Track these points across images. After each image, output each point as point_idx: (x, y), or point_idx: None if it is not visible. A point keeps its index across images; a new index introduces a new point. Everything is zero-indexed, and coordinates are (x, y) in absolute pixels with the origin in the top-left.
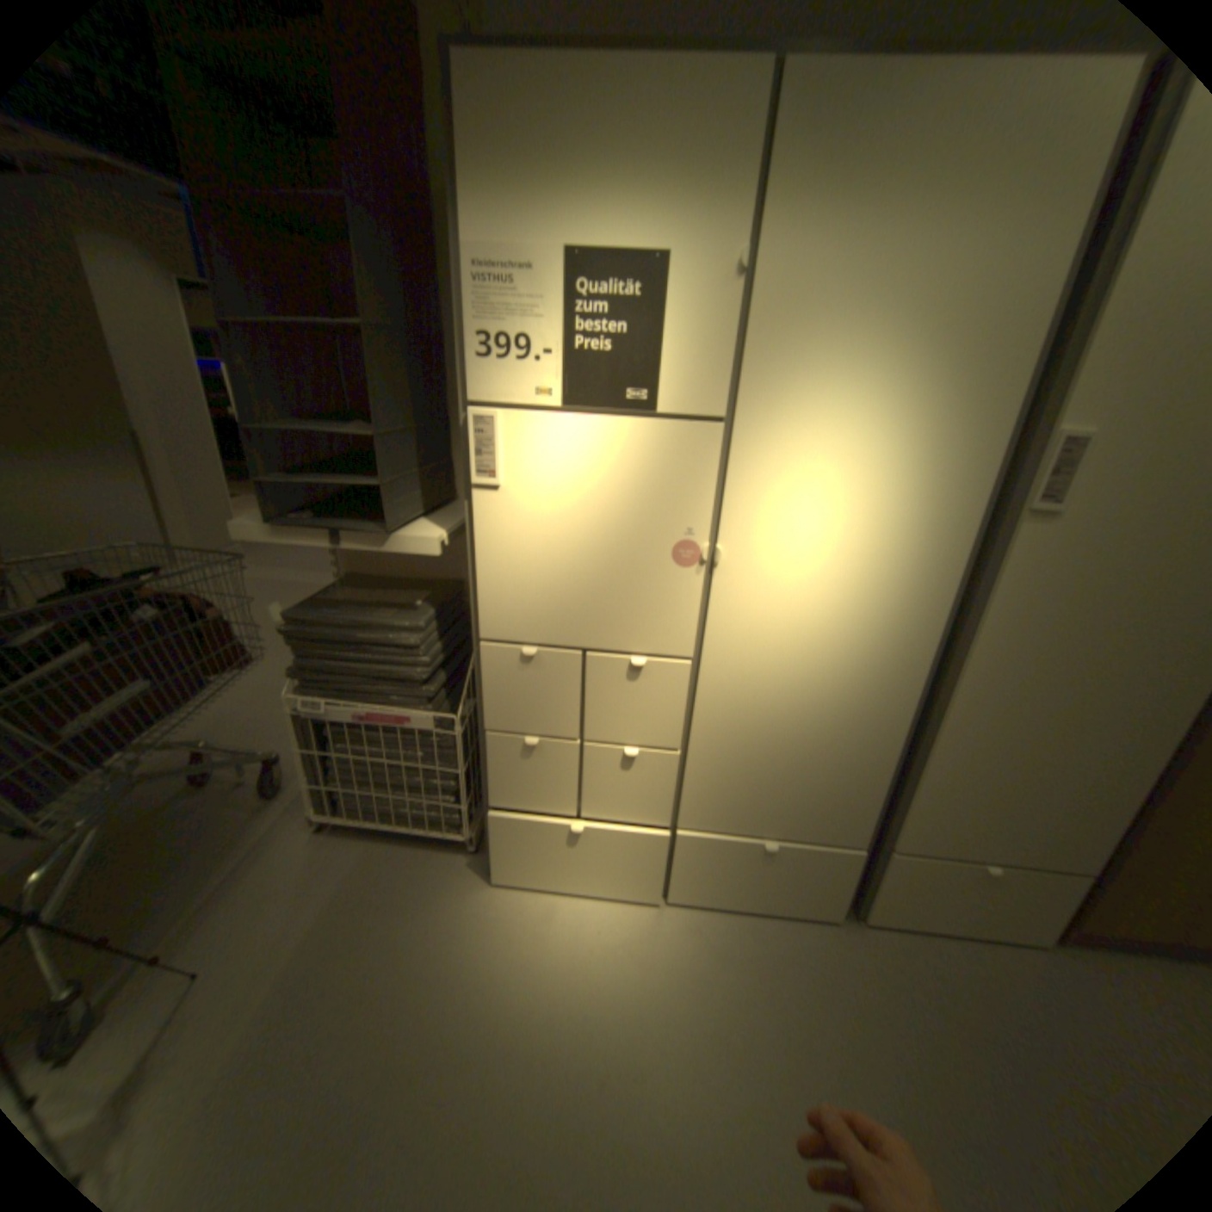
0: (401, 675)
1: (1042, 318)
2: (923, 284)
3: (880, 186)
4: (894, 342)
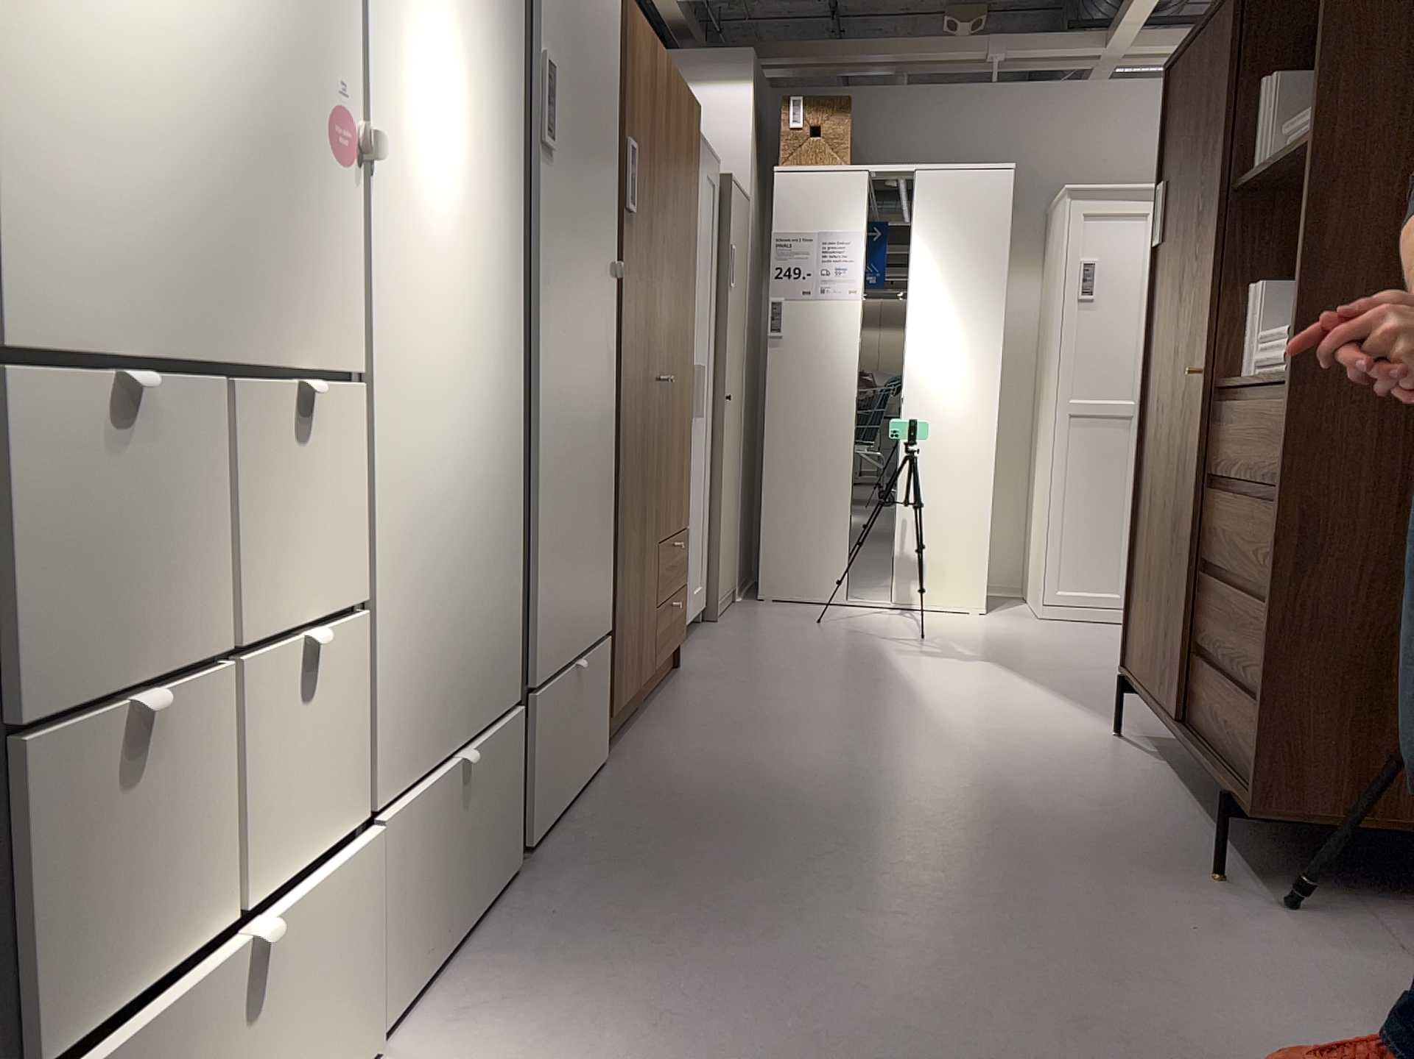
0: None
1: None
2: None
3: None
4: None
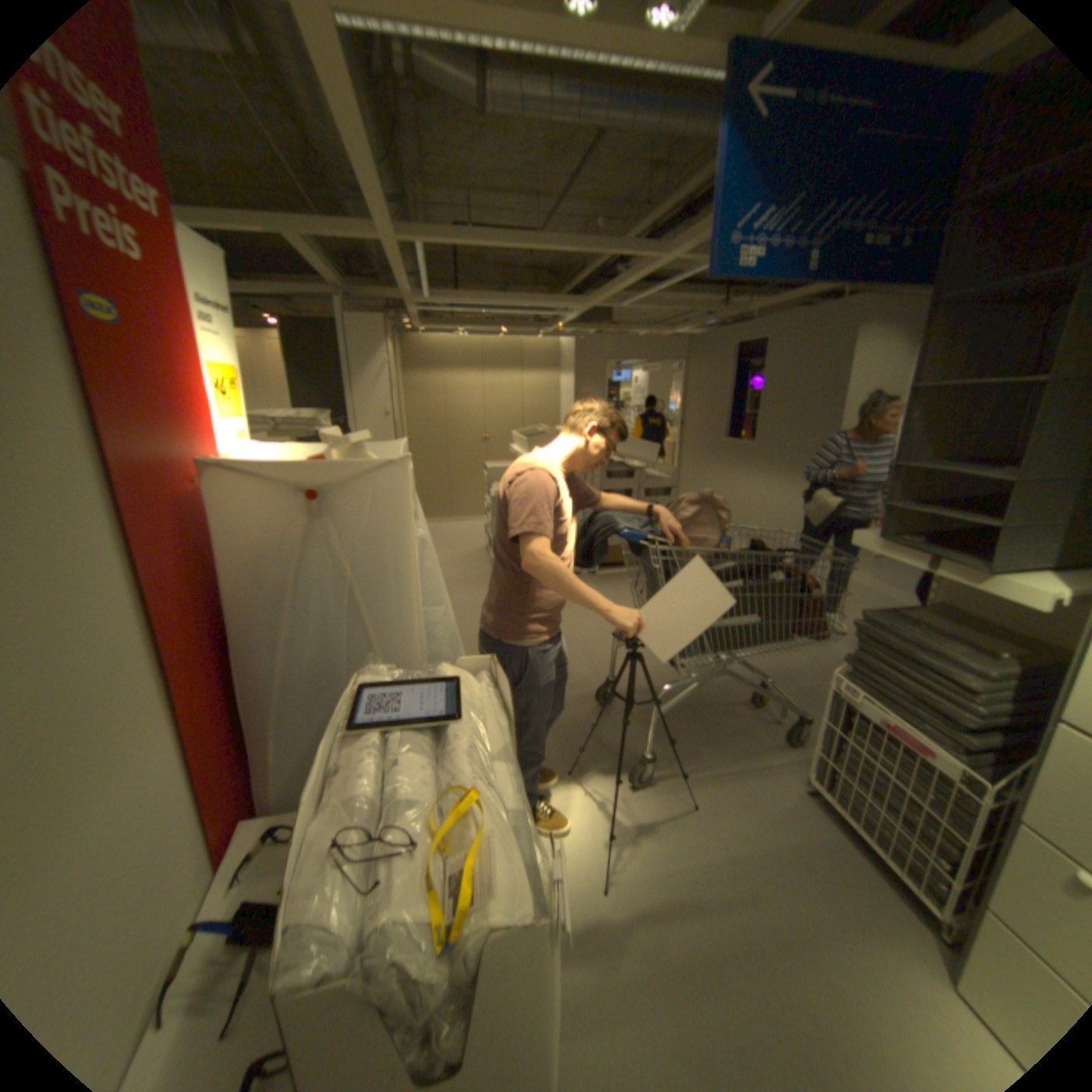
0: (948, 711)
1: None
2: None
3: None
4: None
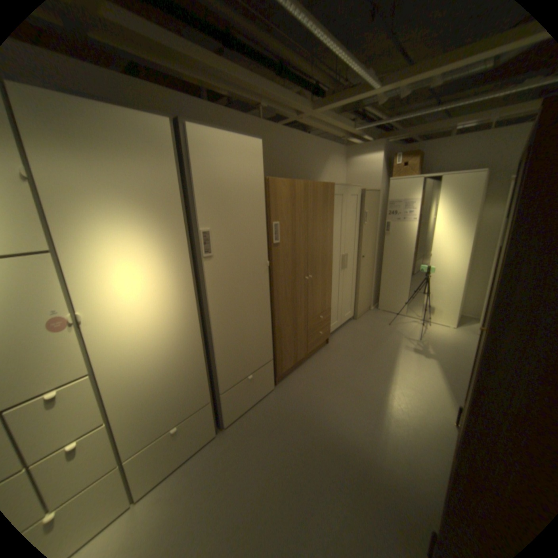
0: None
1: (176, 196)
2: (127, 185)
3: (89, 146)
4: (125, 207)
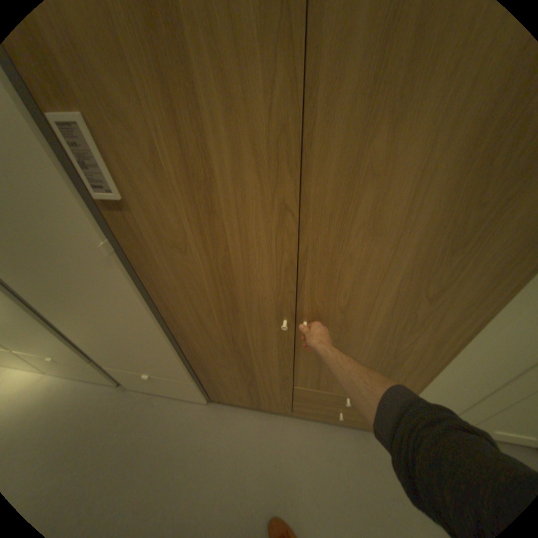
0: None
1: None
2: None
3: None
4: None
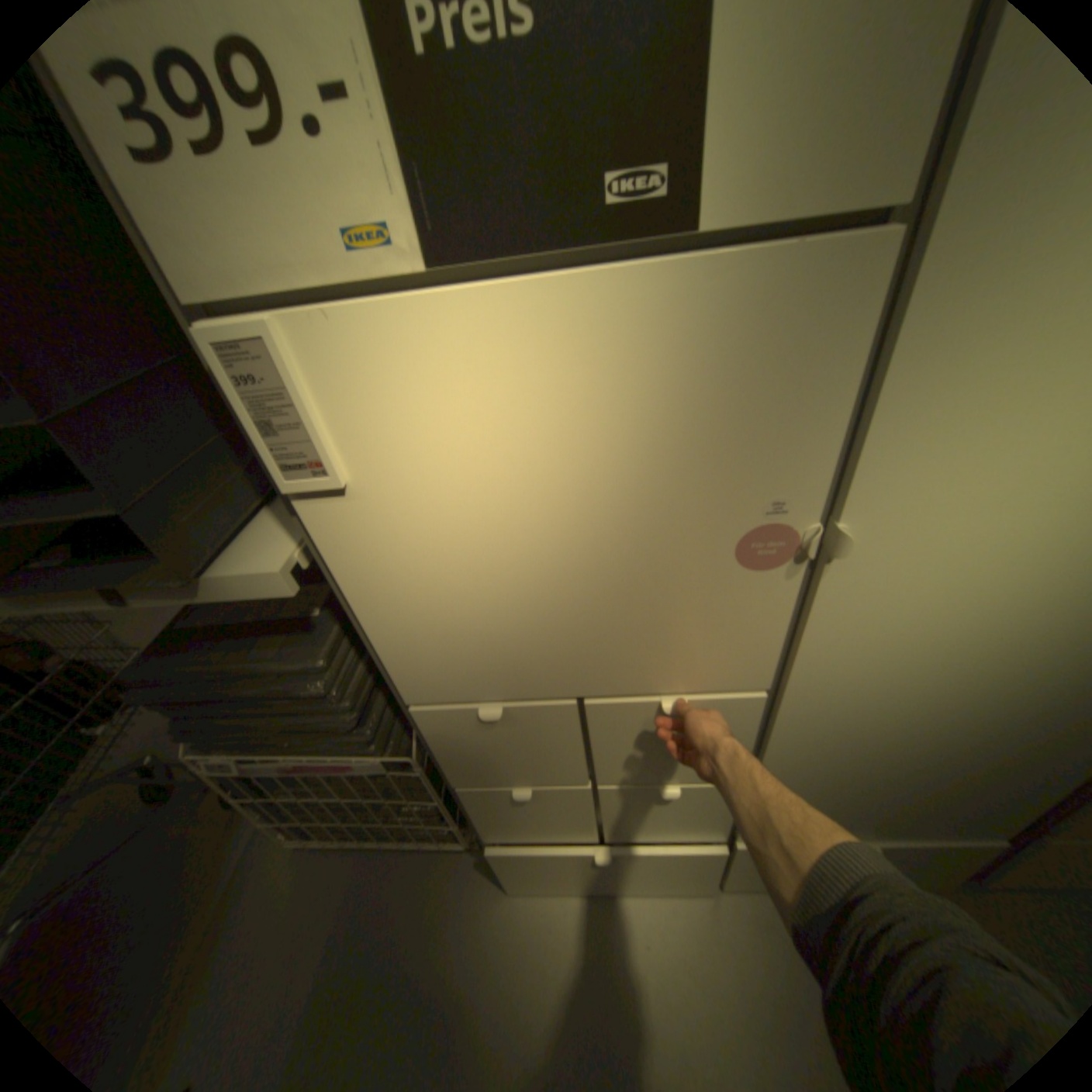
0: (315, 727)
1: None
2: None
3: None
4: None
